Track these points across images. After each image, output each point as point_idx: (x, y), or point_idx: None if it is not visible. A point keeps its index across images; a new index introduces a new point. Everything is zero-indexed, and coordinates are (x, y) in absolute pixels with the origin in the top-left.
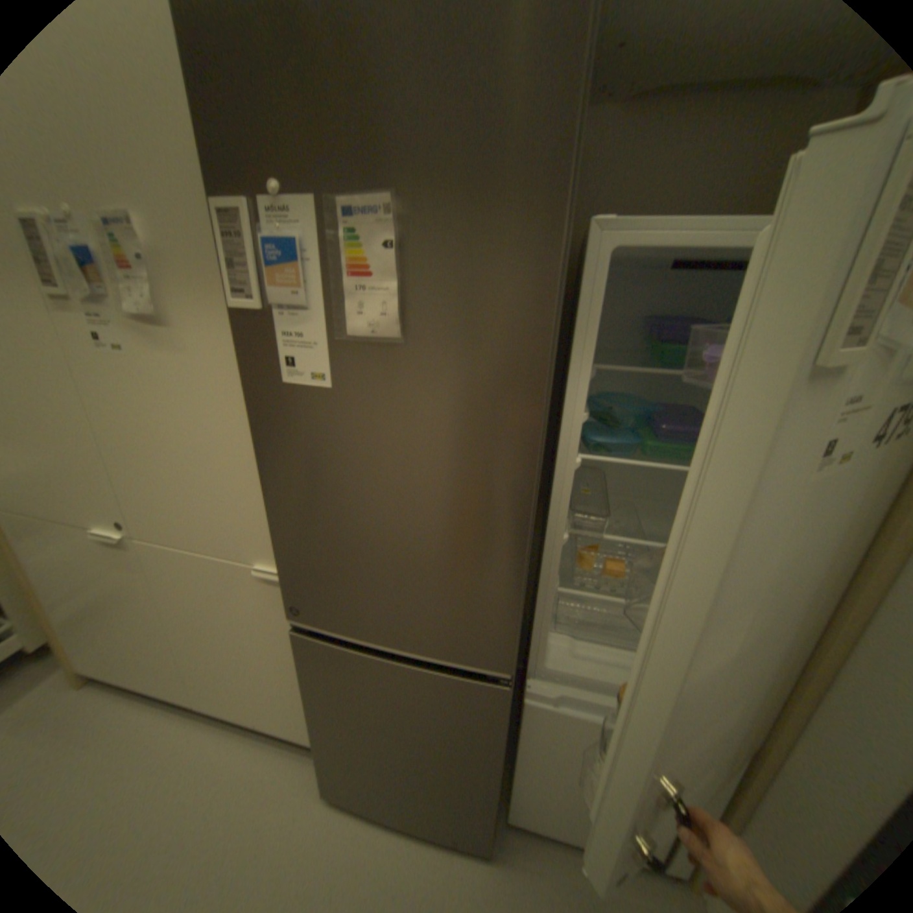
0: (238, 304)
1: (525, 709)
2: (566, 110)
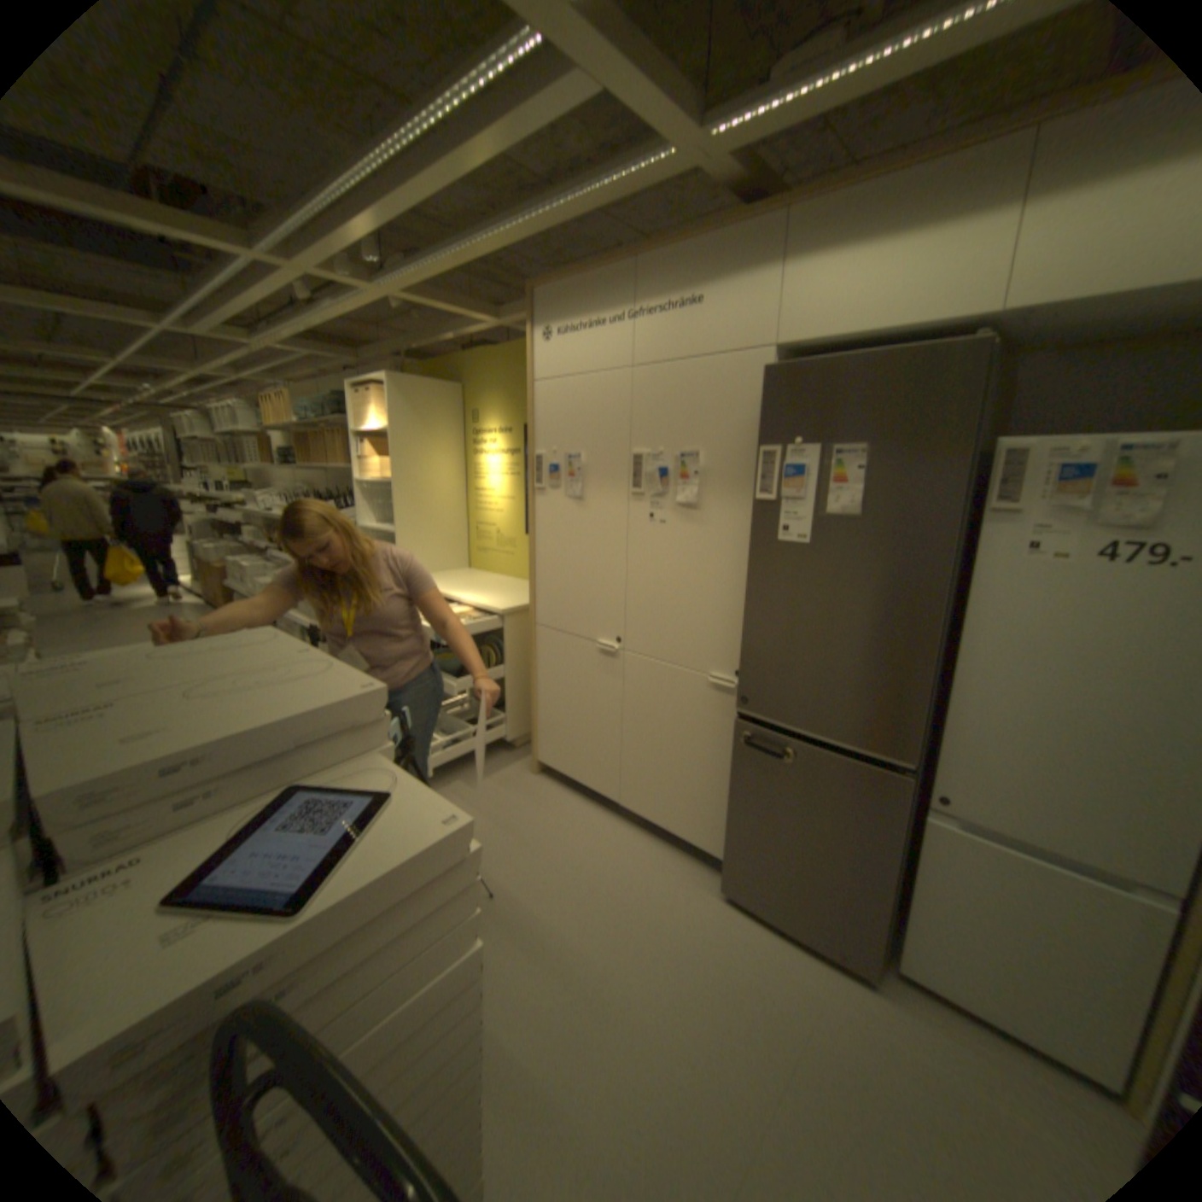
0: (762, 498)
1: (929, 829)
2: (972, 406)
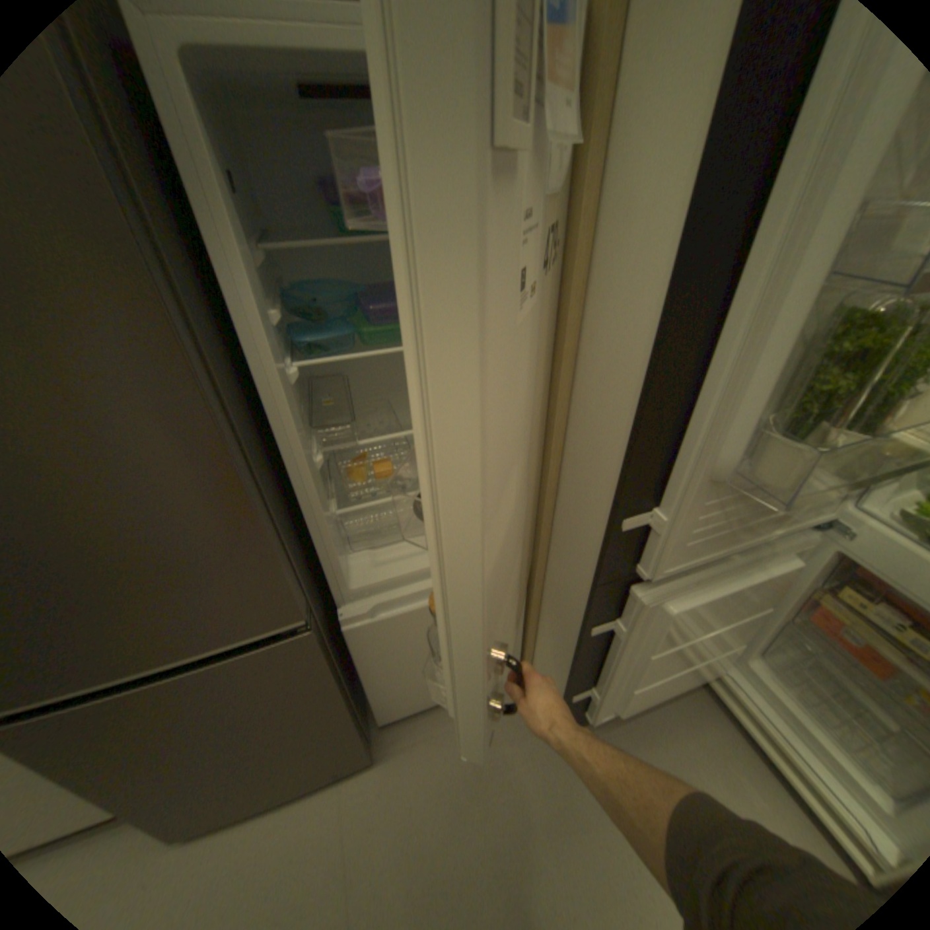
0: None
1: (345, 635)
2: None
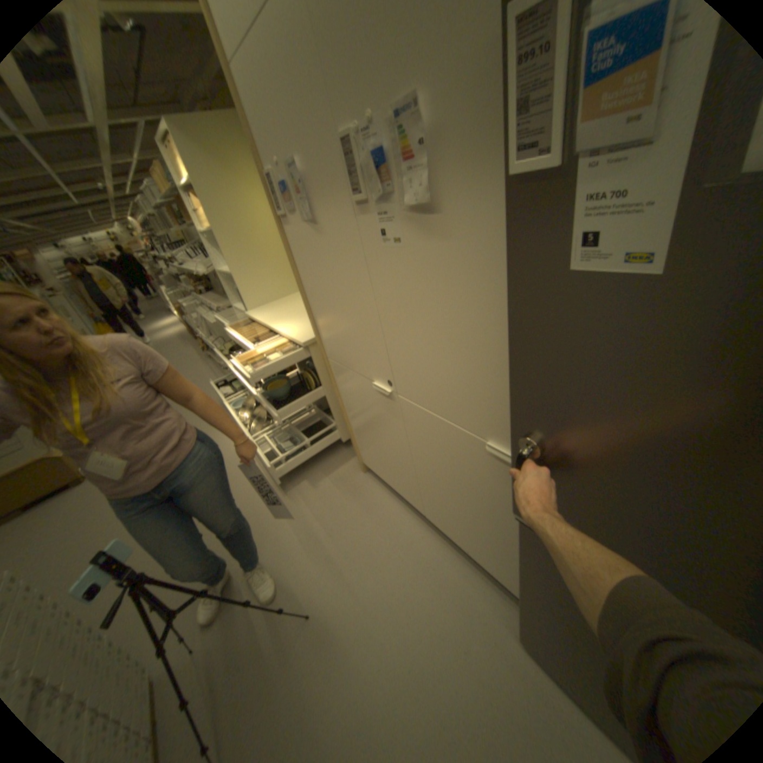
0: (534, 160)
1: None
2: None
